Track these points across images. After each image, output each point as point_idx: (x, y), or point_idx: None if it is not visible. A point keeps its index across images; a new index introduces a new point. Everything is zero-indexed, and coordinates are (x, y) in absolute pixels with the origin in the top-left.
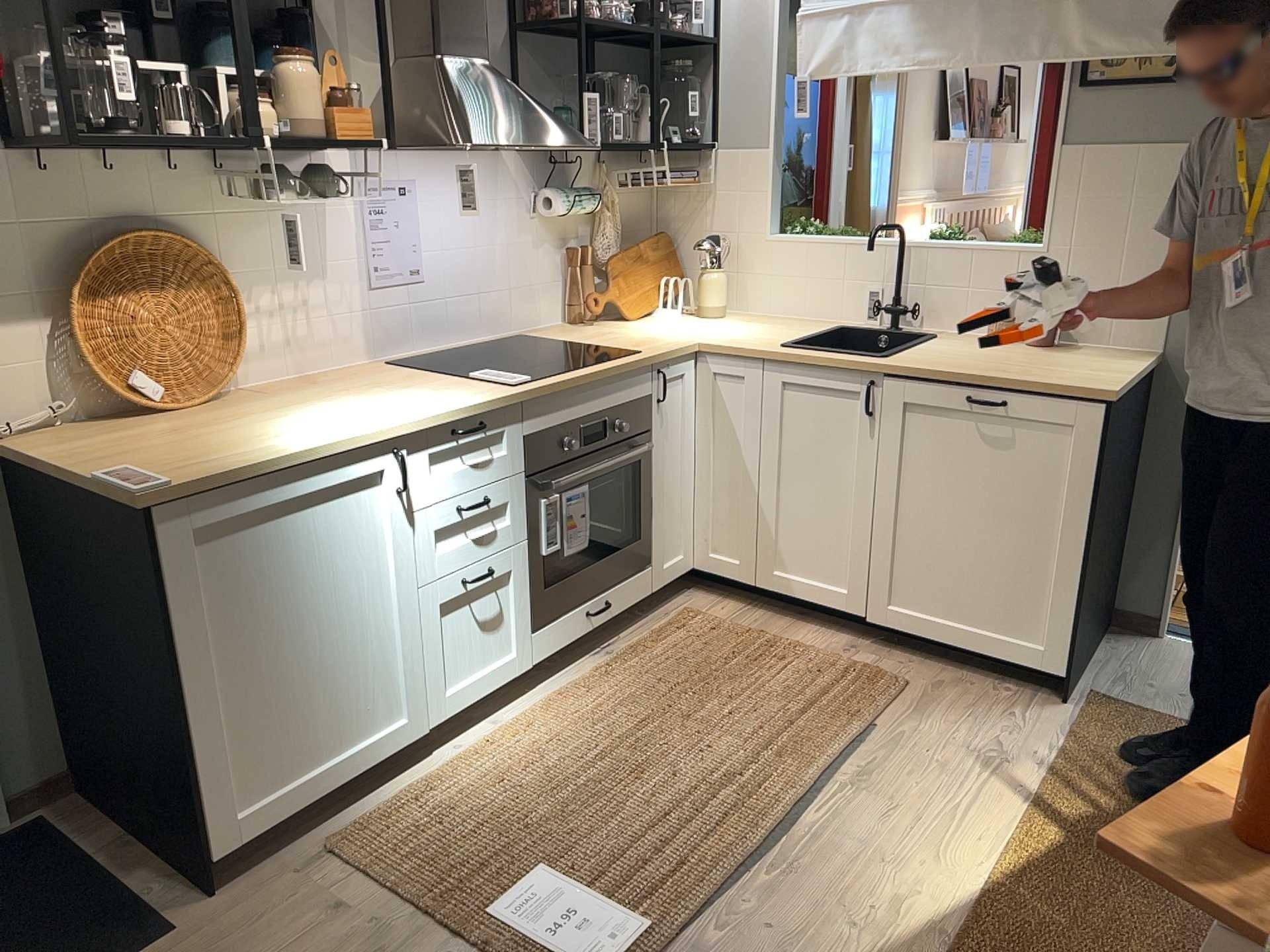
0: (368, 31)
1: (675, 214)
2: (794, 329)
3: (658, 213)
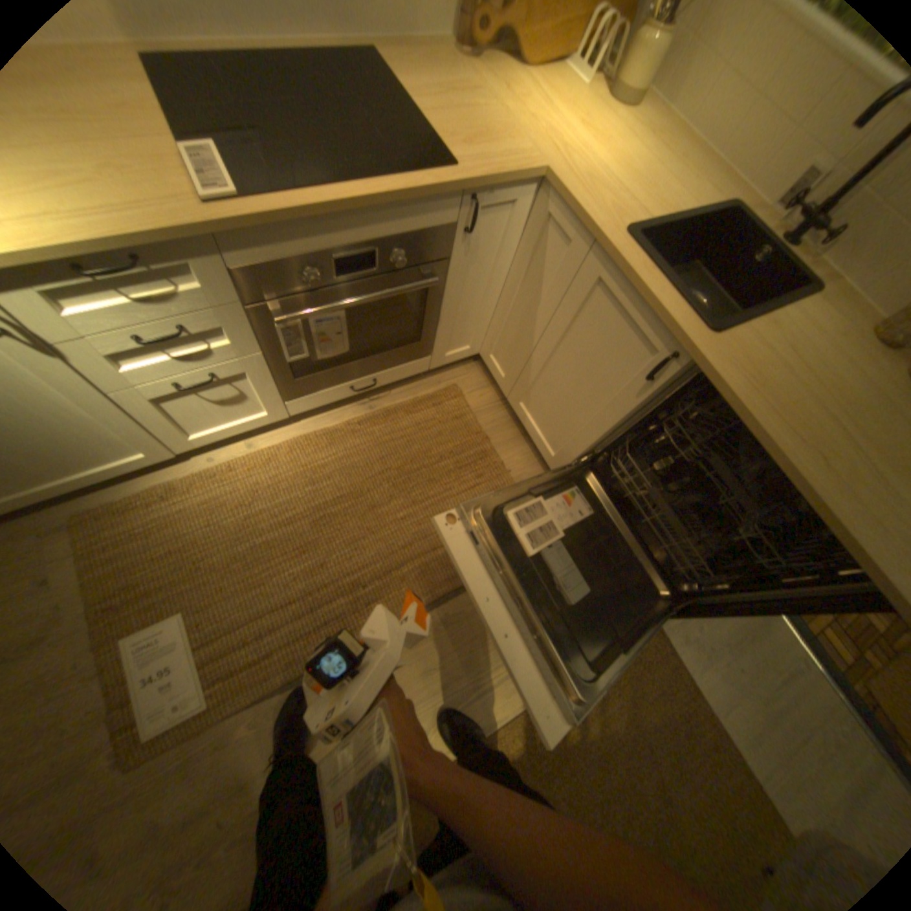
0: None
1: None
2: (683, 179)
3: None
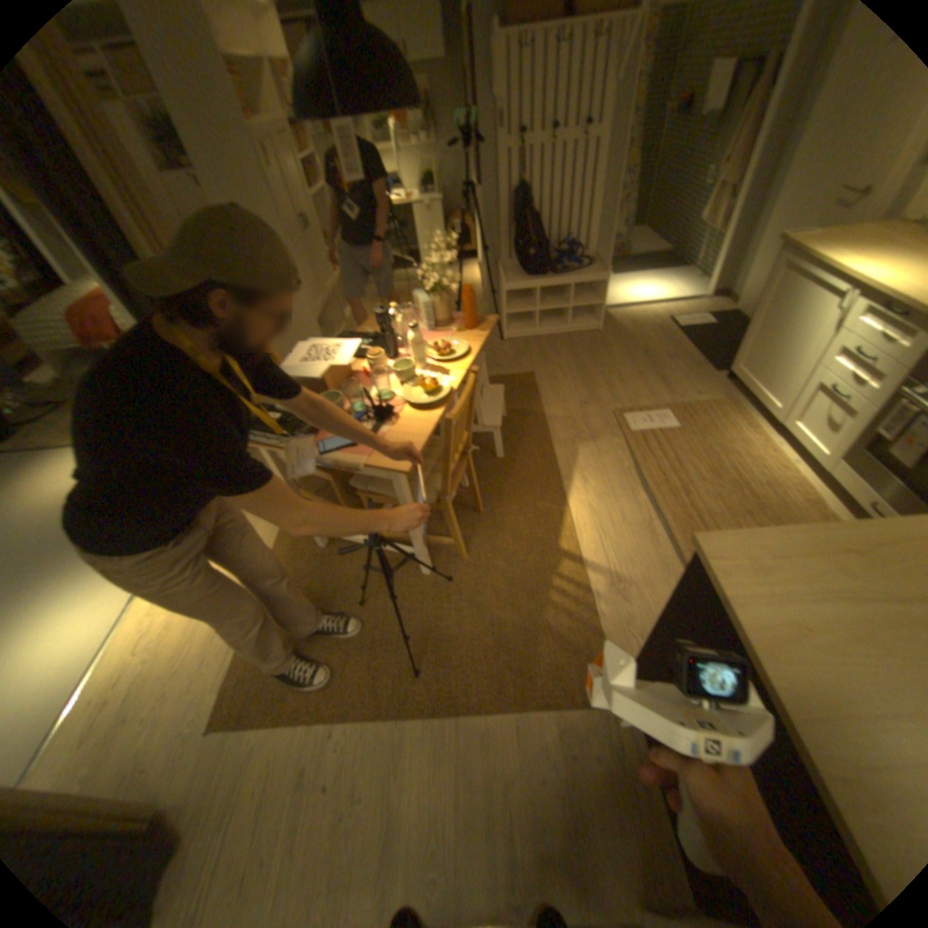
0: None
1: None
2: None
3: None
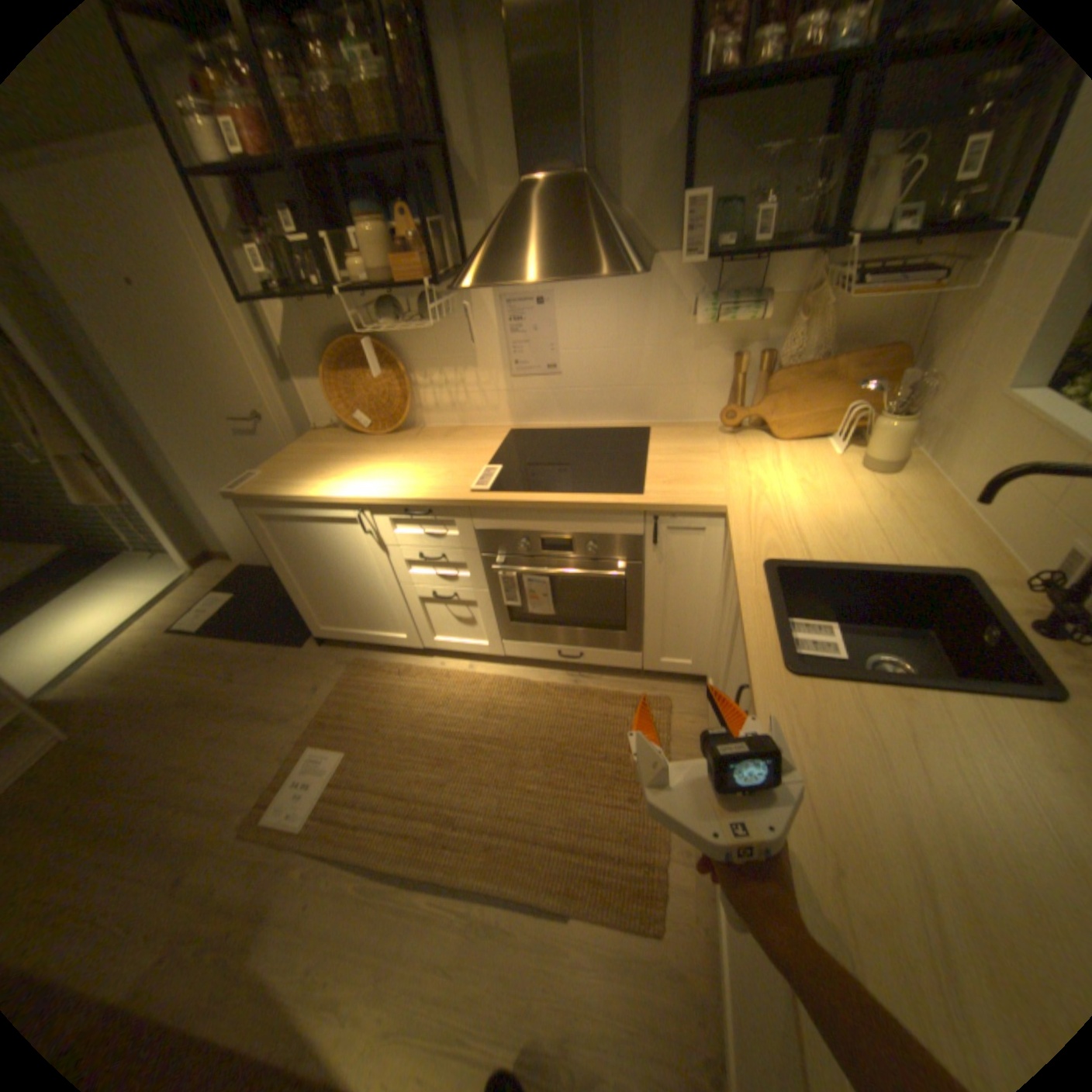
0: (503, 155)
1: (945, 318)
2: (901, 539)
3: (934, 312)
